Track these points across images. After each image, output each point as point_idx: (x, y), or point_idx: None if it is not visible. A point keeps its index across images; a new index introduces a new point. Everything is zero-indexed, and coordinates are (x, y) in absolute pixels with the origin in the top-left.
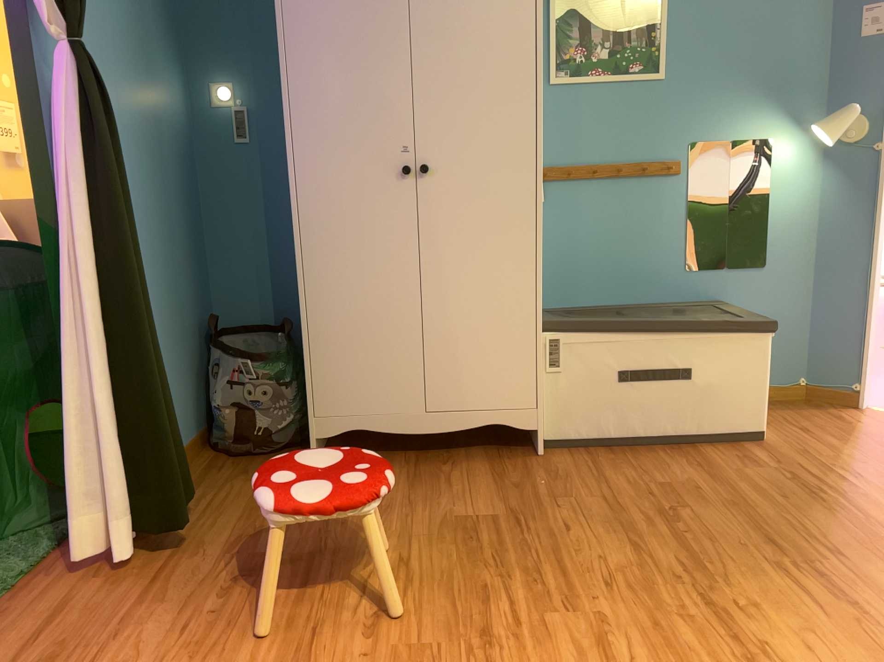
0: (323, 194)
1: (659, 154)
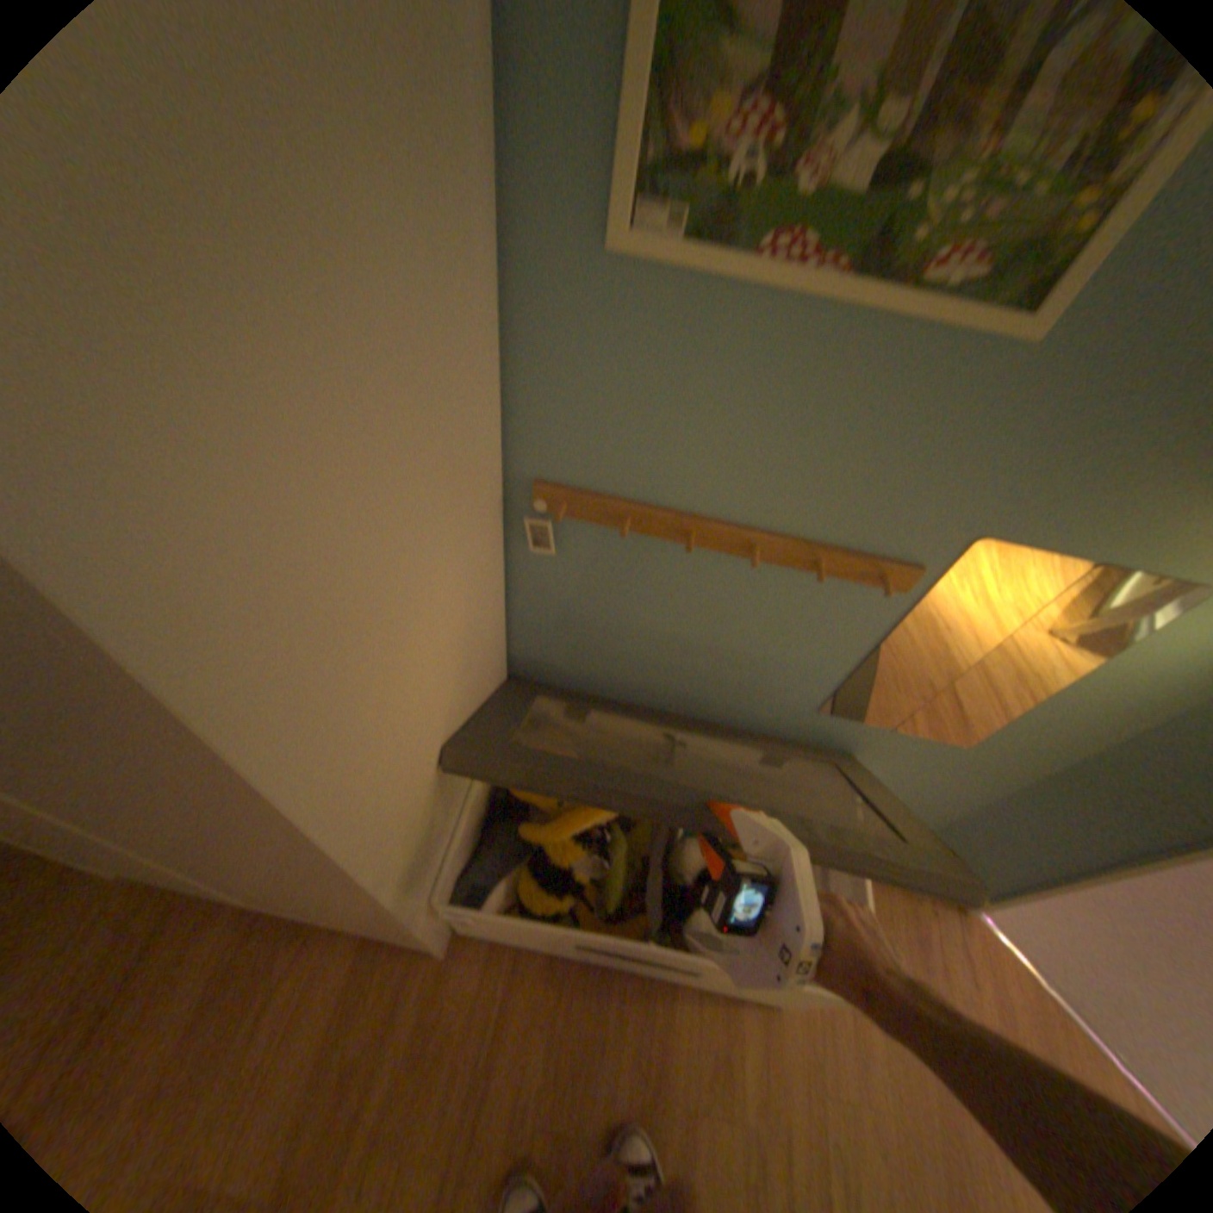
0: None
1: (884, 538)
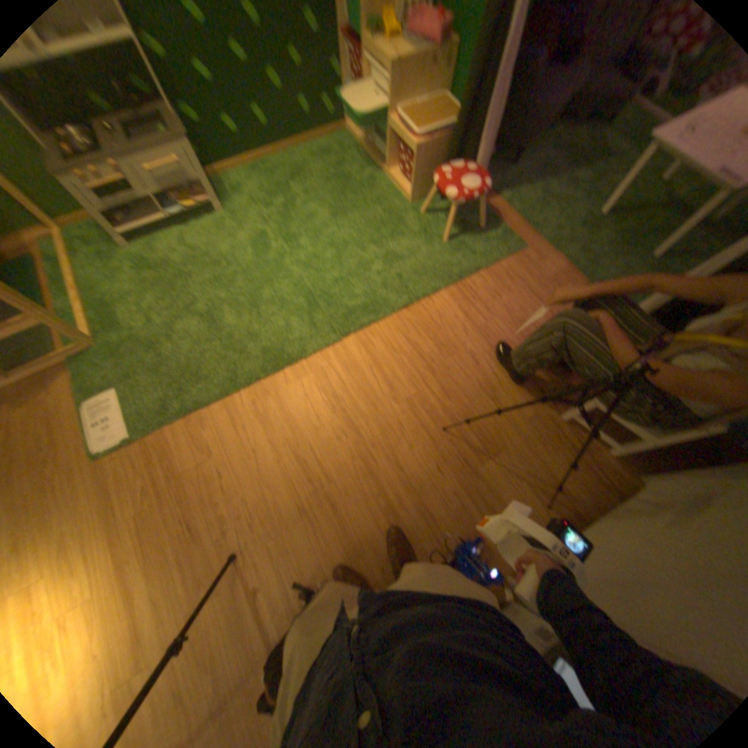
0: None
1: None
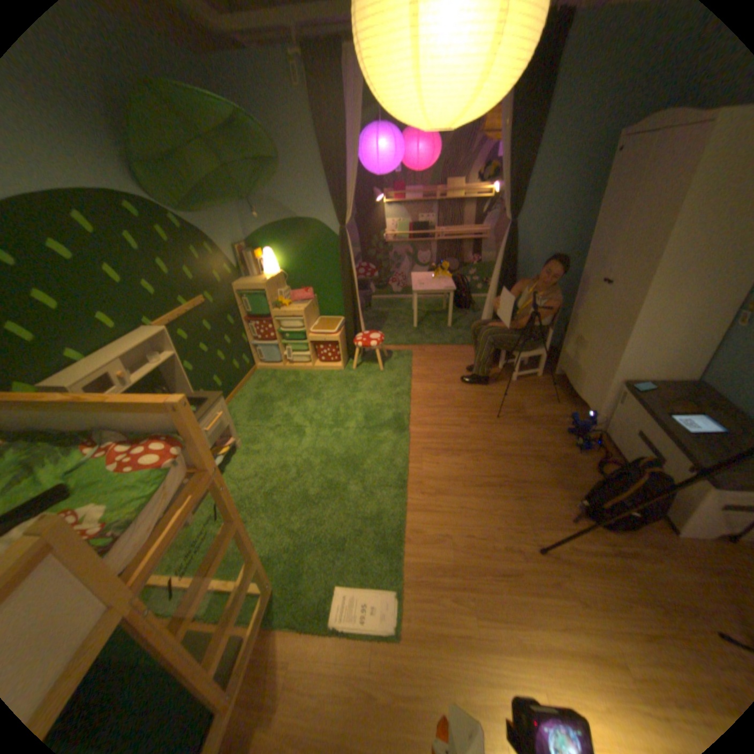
0: (587, 280)
1: None
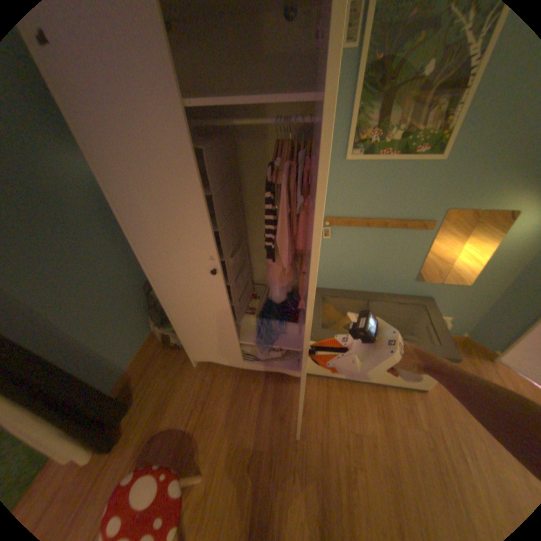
0: (167, 275)
1: (422, 214)
